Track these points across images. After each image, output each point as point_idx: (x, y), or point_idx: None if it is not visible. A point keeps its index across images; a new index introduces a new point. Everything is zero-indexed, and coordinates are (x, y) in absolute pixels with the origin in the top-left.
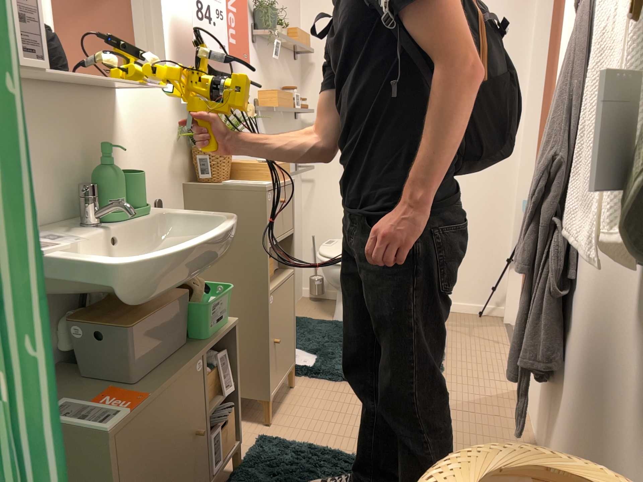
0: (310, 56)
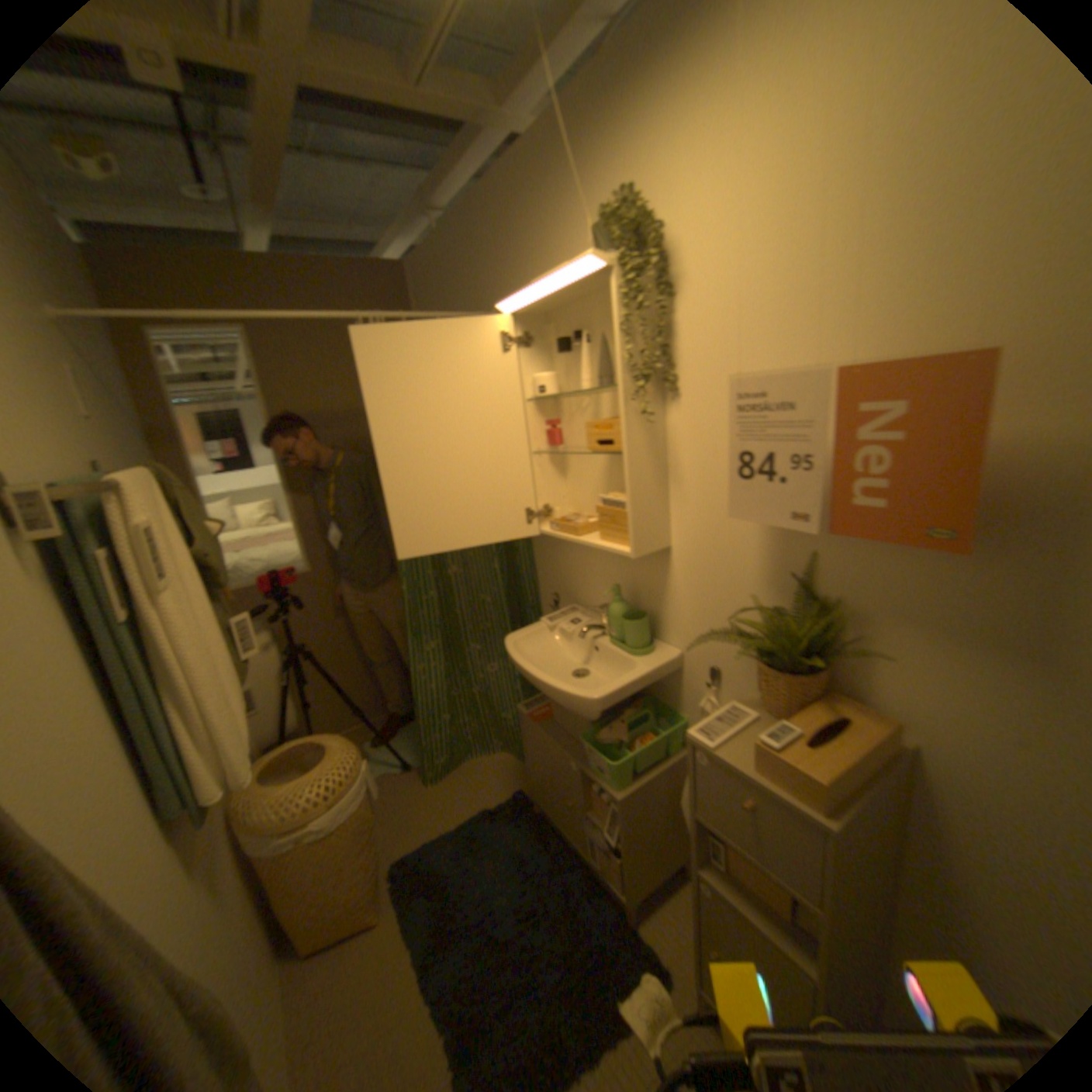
0: None
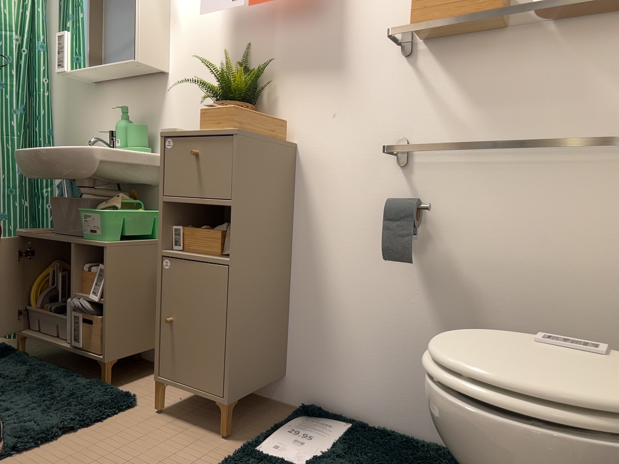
0: None
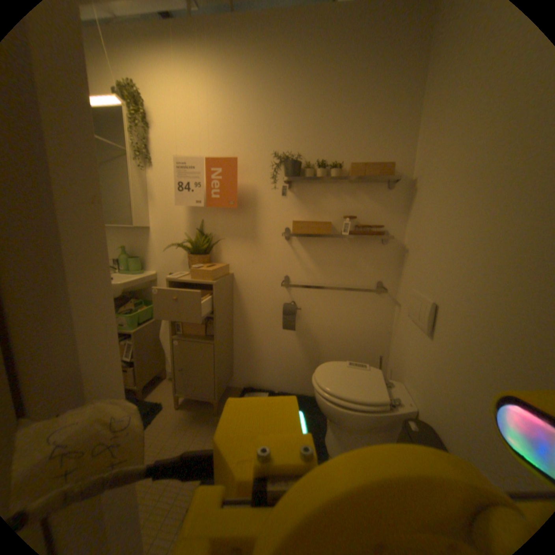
0: (401, 178)
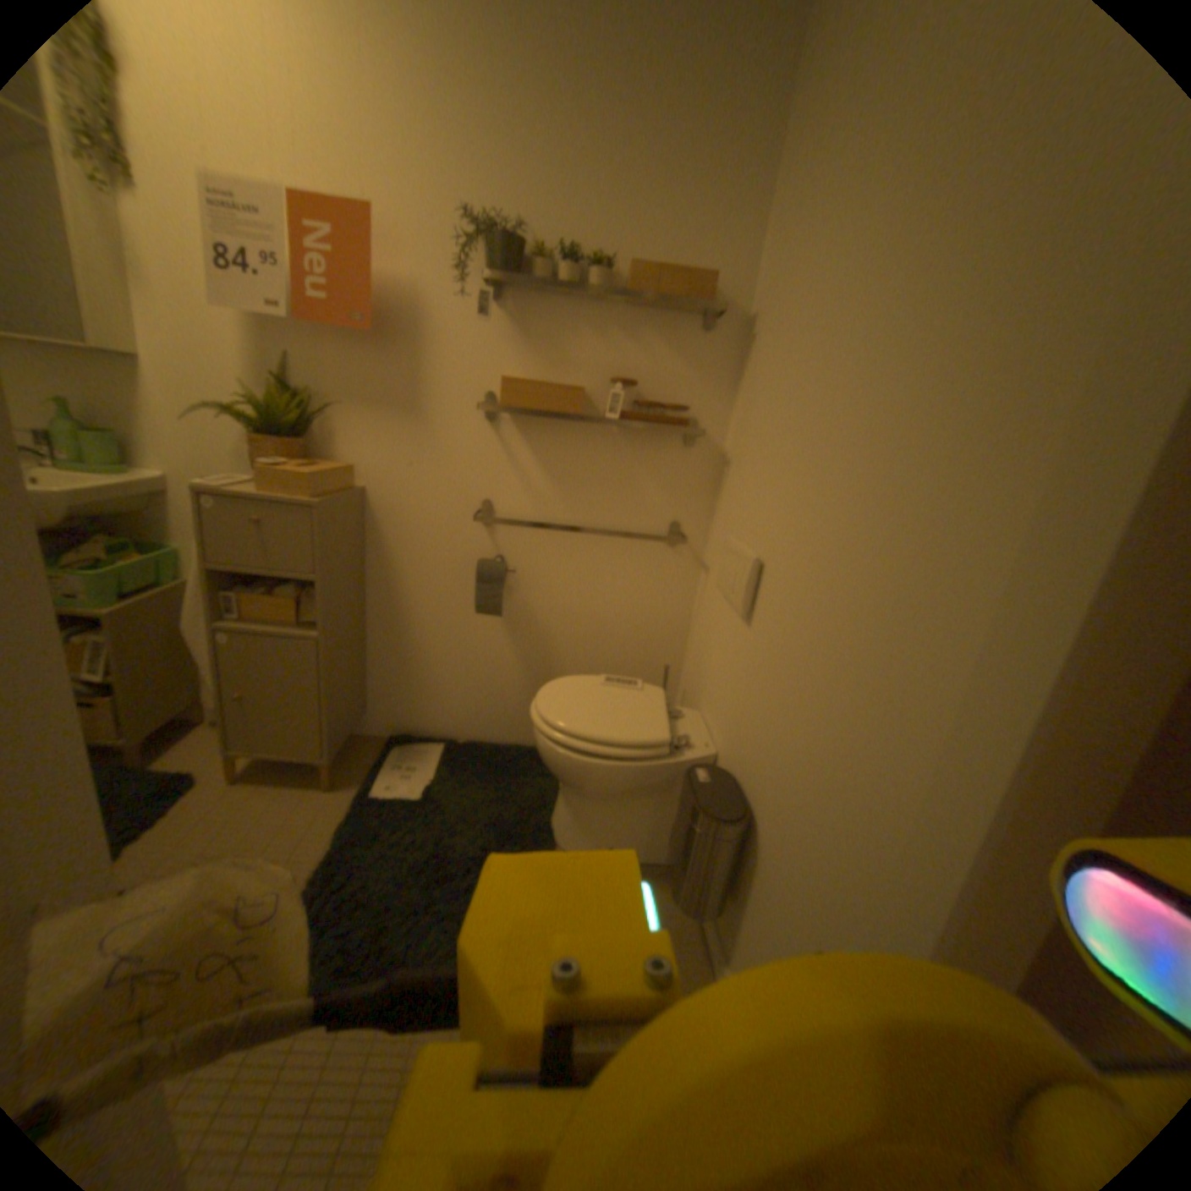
0: (729, 307)
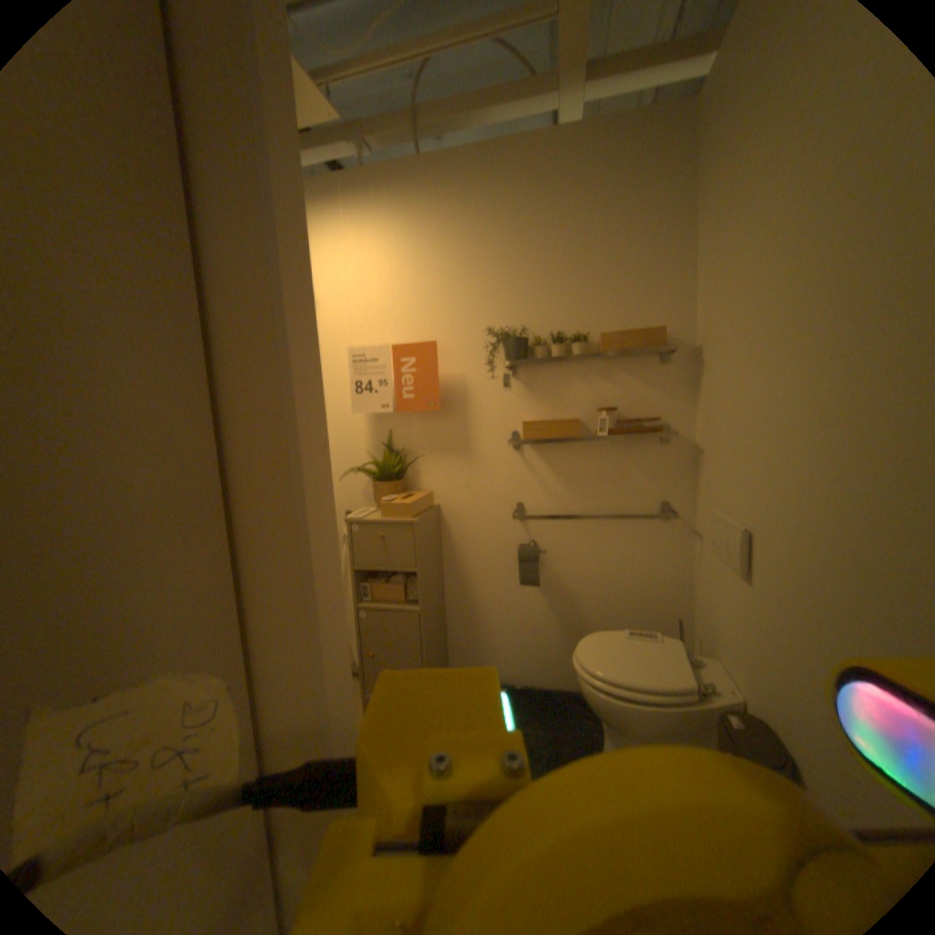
0: (678, 347)
